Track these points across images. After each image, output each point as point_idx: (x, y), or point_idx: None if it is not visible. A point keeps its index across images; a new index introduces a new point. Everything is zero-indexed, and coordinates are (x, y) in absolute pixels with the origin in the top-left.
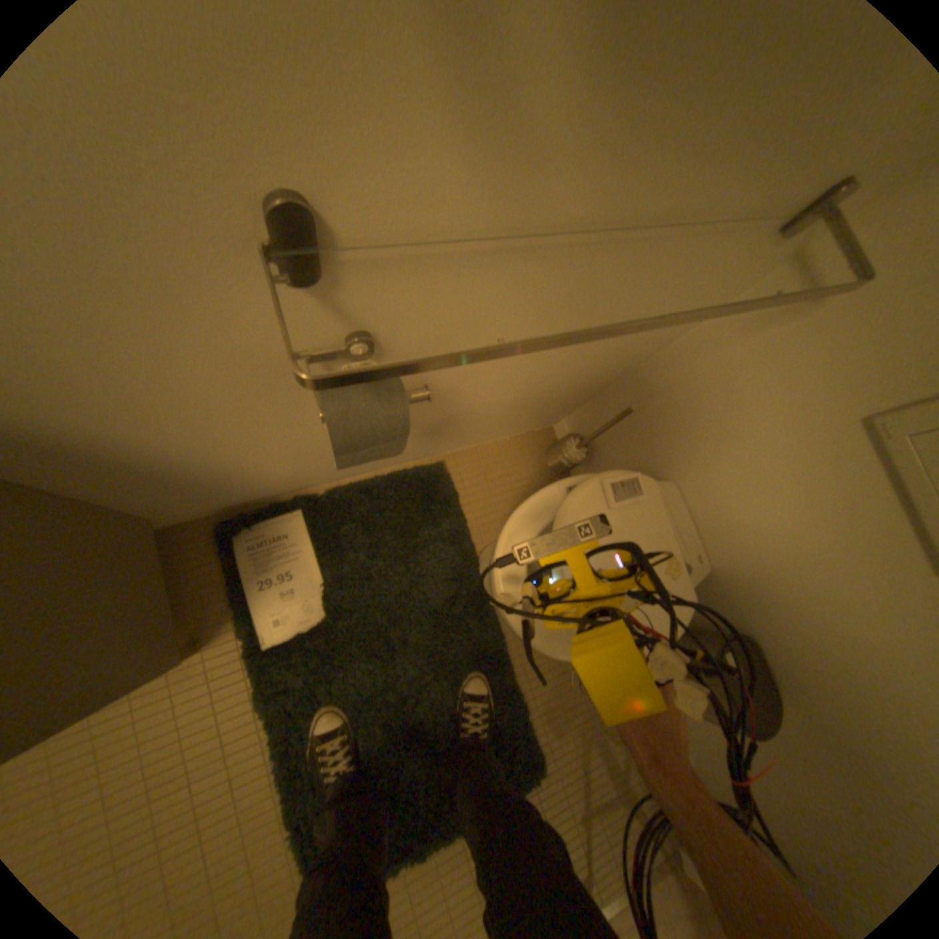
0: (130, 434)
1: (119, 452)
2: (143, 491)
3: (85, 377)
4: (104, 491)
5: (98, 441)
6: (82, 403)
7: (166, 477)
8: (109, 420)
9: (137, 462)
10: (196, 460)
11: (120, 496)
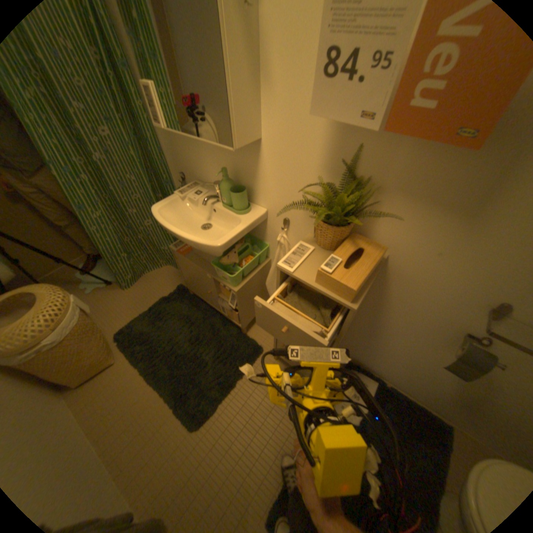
0: (396, 320)
1: (385, 322)
2: (363, 334)
3: (417, 306)
4: (360, 327)
5: (389, 317)
6: (405, 309)
7: (375, 336)
8: (400, 315)
9: (381, 327)
10: (390, 338)
11: (357, 331)
